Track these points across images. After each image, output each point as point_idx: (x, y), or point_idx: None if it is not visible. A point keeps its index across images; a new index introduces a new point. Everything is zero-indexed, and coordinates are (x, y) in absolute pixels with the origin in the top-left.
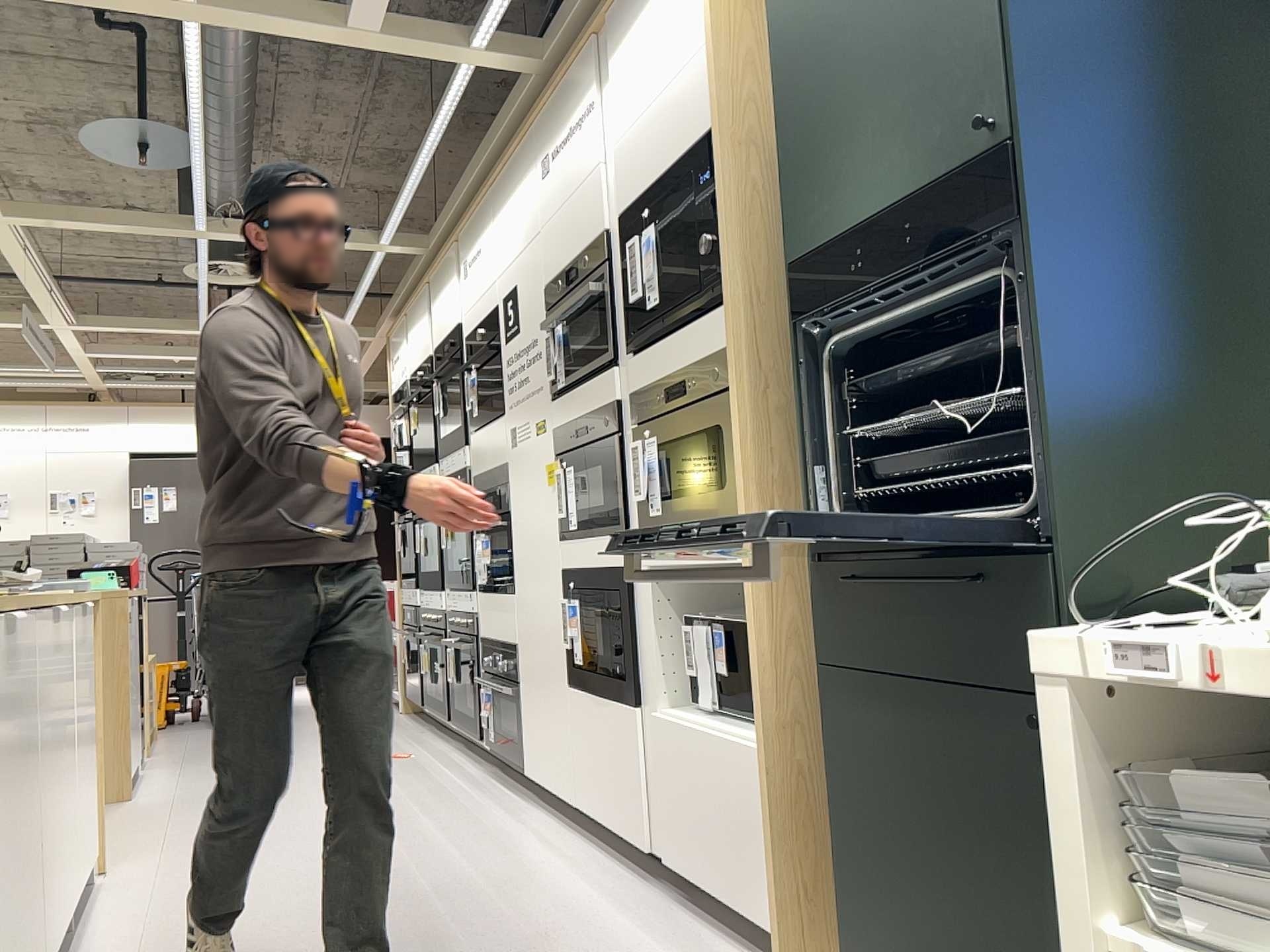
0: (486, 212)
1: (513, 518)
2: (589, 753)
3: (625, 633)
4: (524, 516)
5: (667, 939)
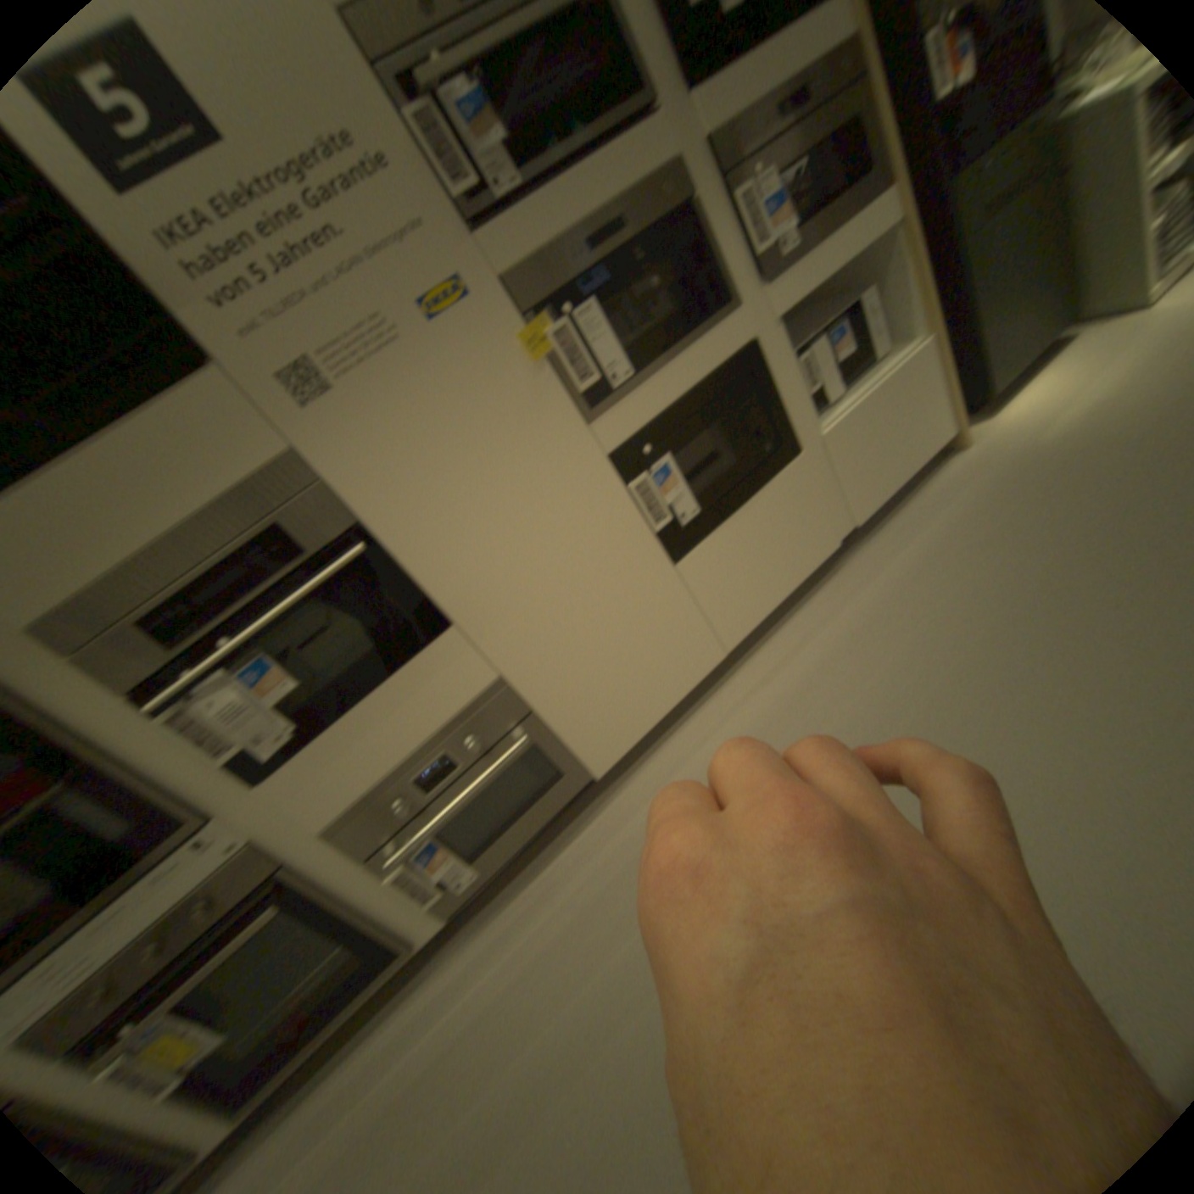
0: None
1: (389, 518)
2: (737, 578)
3: (768, 403)
4: (443, 478)
5: (933, 513)
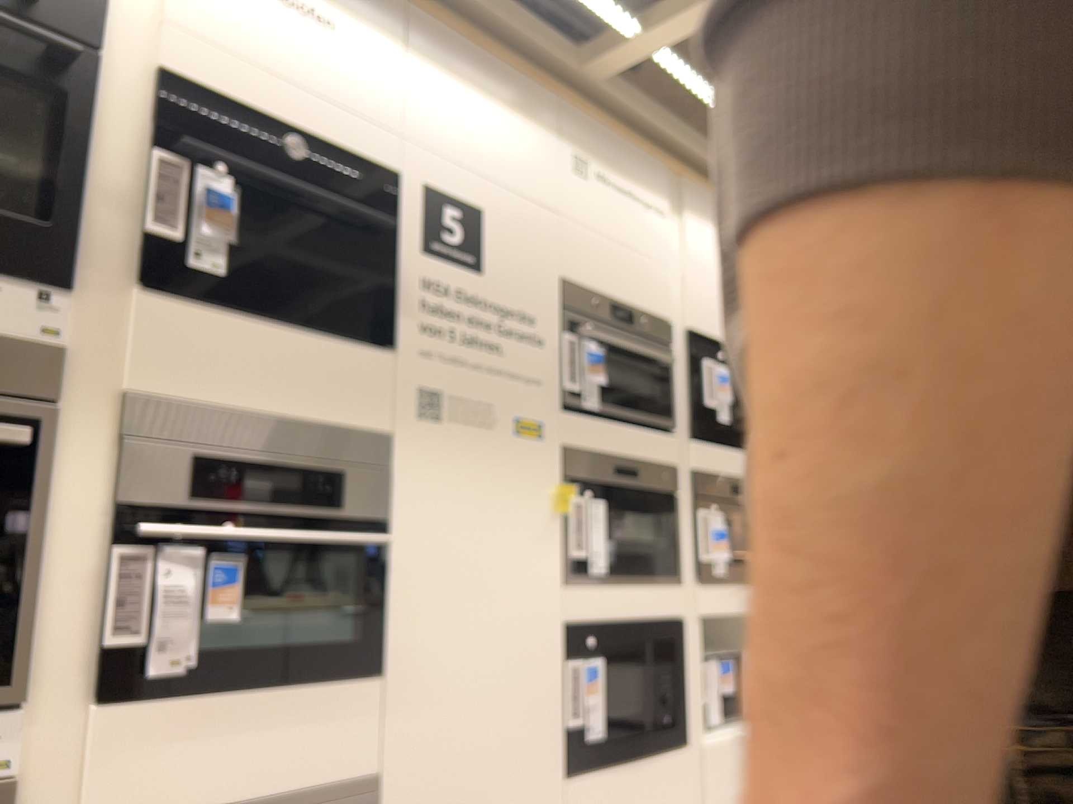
0: (383, 11)
1: (404, 535)
2: None
3: (677, 677)
4: (456, 537)
5: None
